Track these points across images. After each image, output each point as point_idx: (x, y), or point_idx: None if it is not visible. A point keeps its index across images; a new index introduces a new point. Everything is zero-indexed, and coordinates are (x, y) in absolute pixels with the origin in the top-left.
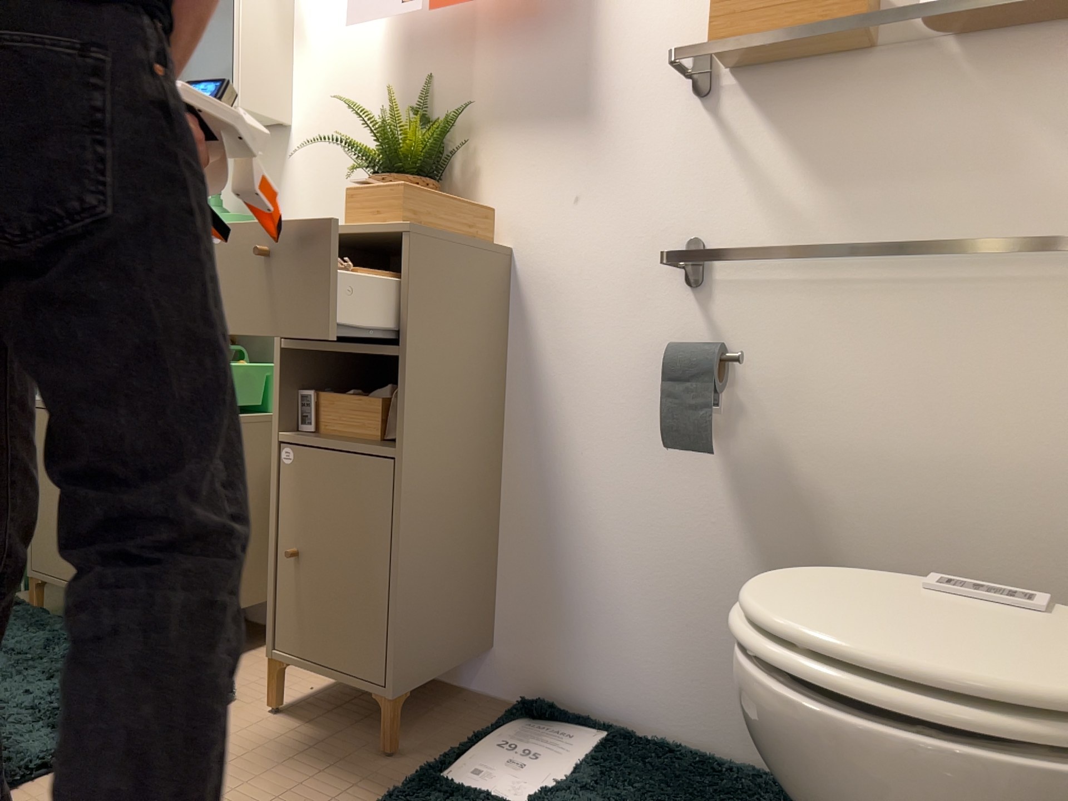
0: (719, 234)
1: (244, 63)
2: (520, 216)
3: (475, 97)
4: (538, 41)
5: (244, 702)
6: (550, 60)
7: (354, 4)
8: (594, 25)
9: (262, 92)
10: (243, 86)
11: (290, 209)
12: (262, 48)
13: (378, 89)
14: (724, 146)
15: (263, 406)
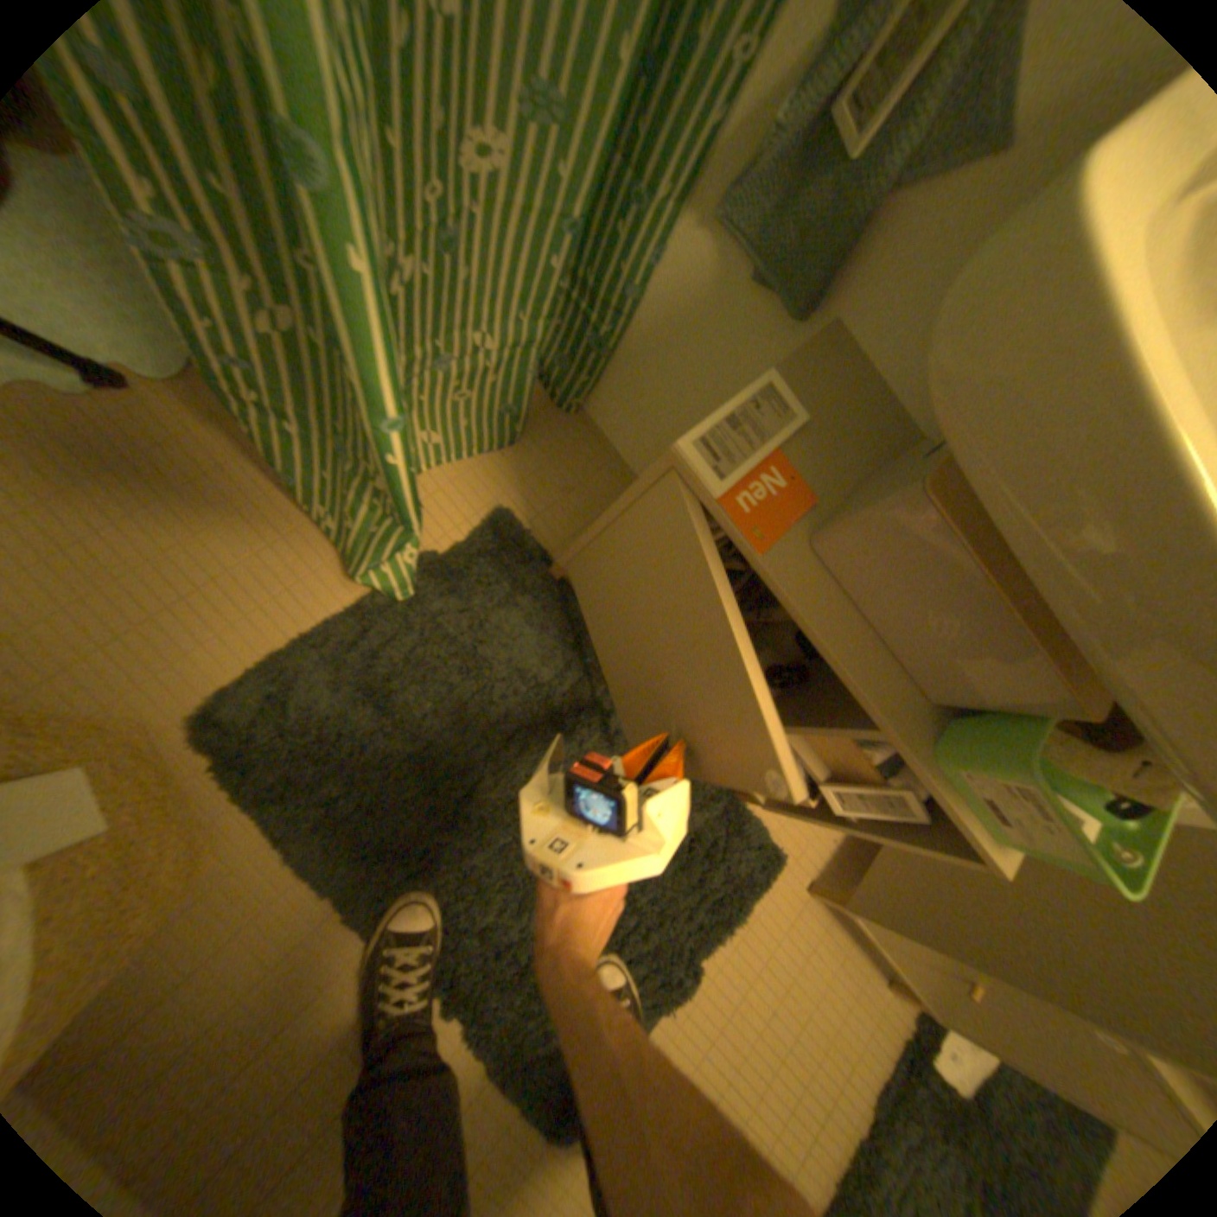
0: None
1: None
2: None
3: None
4: None
5: (792, 868)
6: None
7: None
8: None
9: None
10: None
11: None
12: None
13: None
14: None
15: None
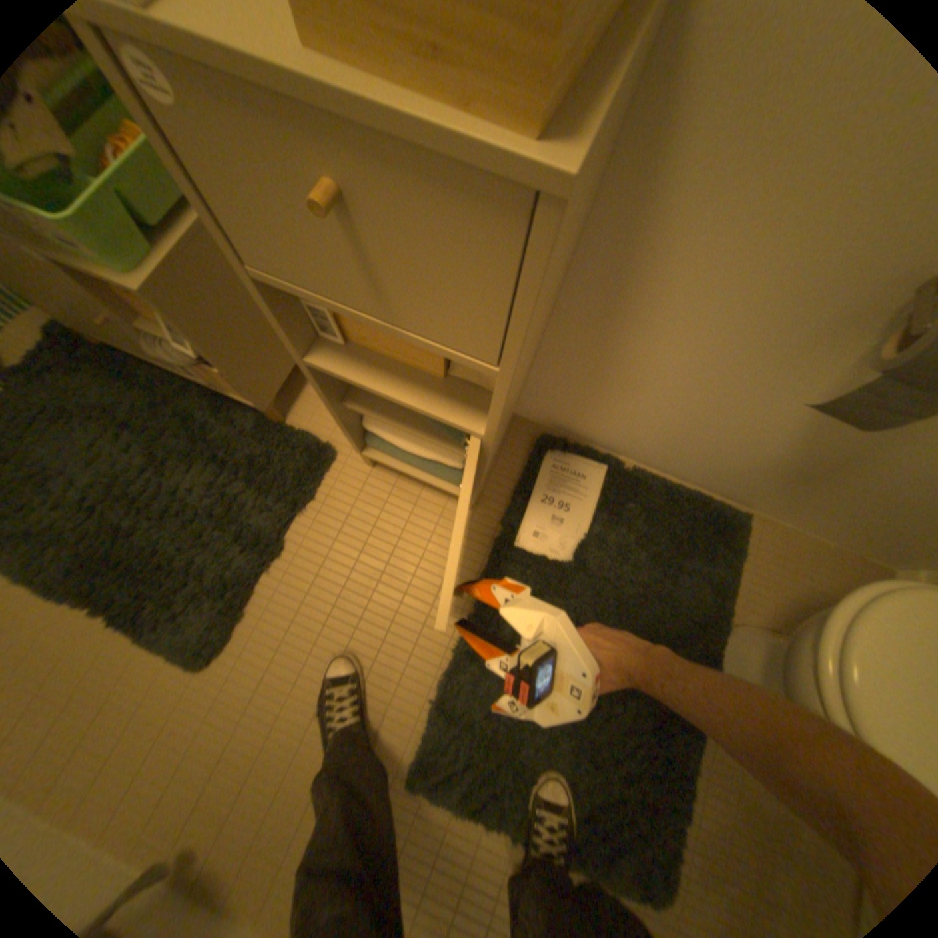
0: None
1: None
2: None
3: None
4: None
5: (346, 454)
6: None
7: None
8: None
9: None
10: None
11: None
12: None
13: None
14: None
15: None
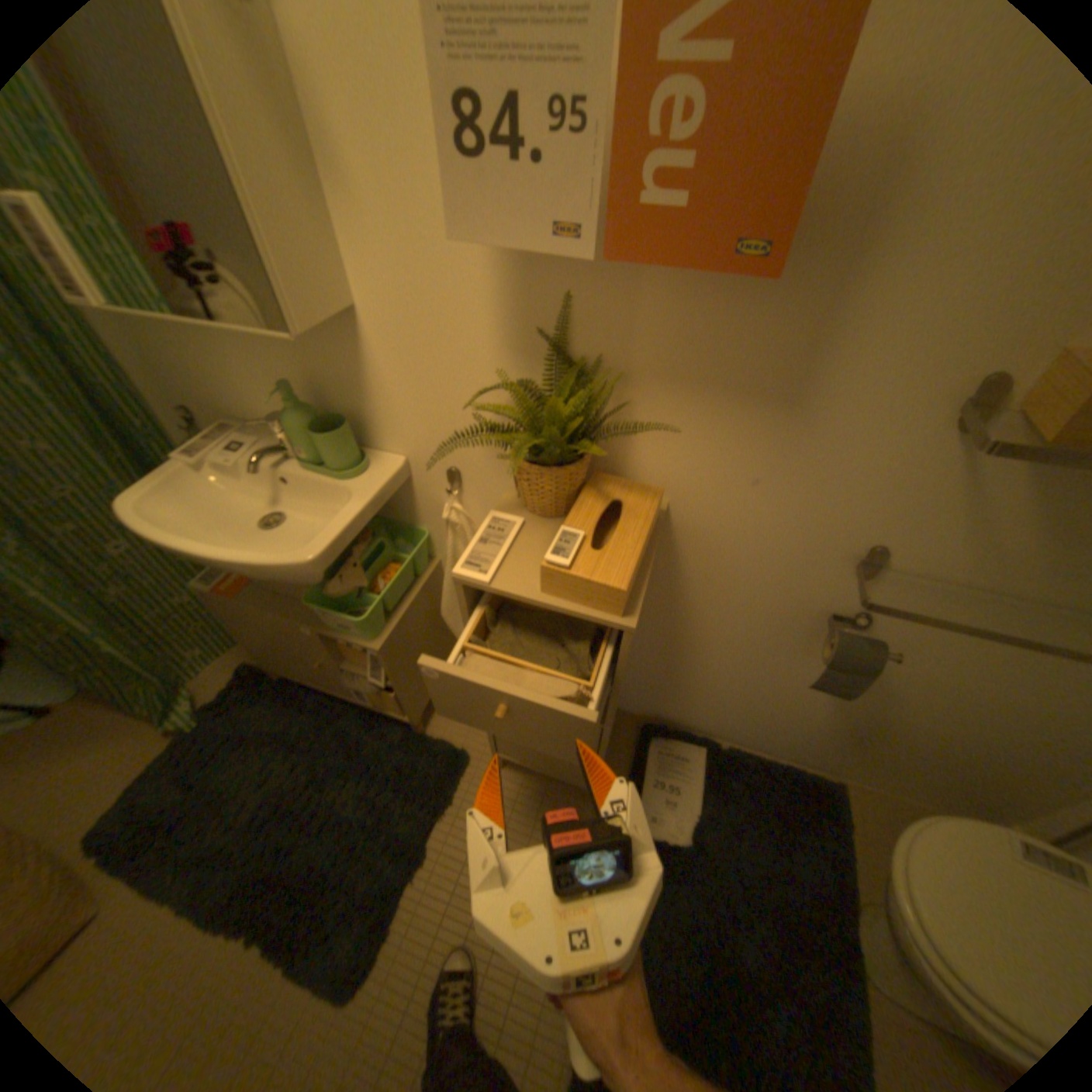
0: (911, 546)
1: (279, 265)
2: (683, 479)
3: (639, 339)
4: (752, 288)
5: (477, 759)
6: (764, 319)
7: (455, 198)
8: (850, 288)
9: (313, 290)
10: (292, 300)
11: (382, 401)
12: (289, 218)
13: (484, 288)
14: (963, 479)
15: (414, 573)
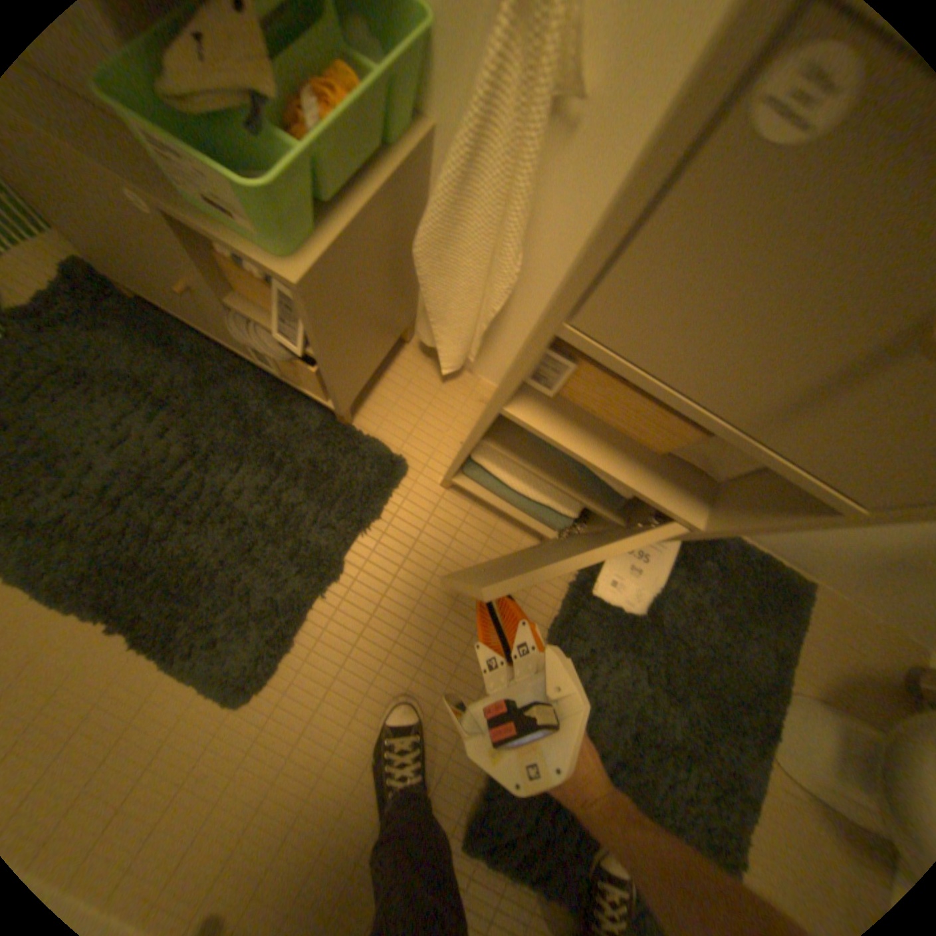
0: None
1: None
2: None
3: None
4: None
5: (419, 470)
6: None
7: None
8: None
9: None
10: None
11: None
12: None
13: None
14: None
15: (383, 129)
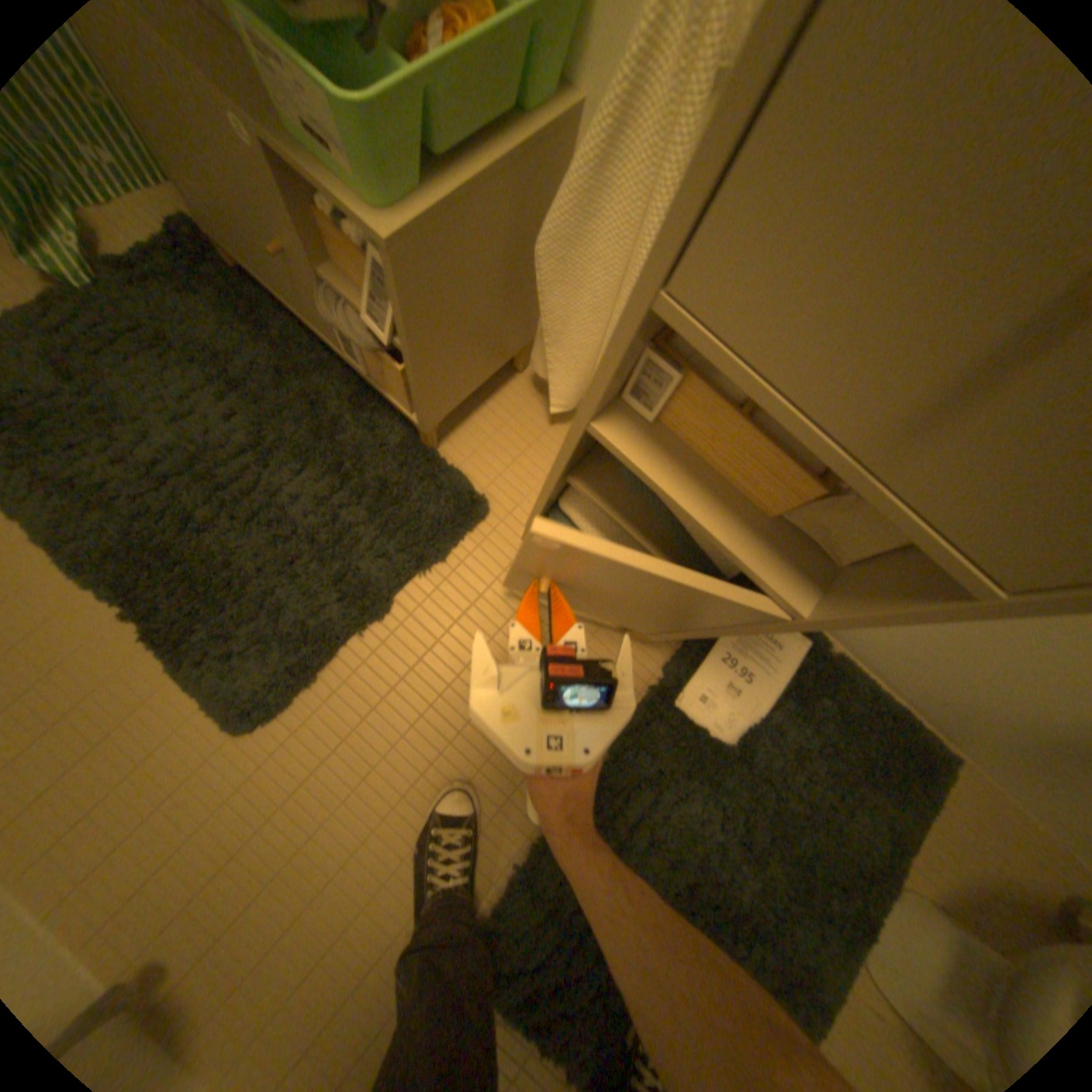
0: None
1: None
2: None
3: None
4: None
5: (501, 516)
6: None
7: None
8: None
9: None
10: None
11: None
12: None
13: None
14: None
15: (521, 90)
